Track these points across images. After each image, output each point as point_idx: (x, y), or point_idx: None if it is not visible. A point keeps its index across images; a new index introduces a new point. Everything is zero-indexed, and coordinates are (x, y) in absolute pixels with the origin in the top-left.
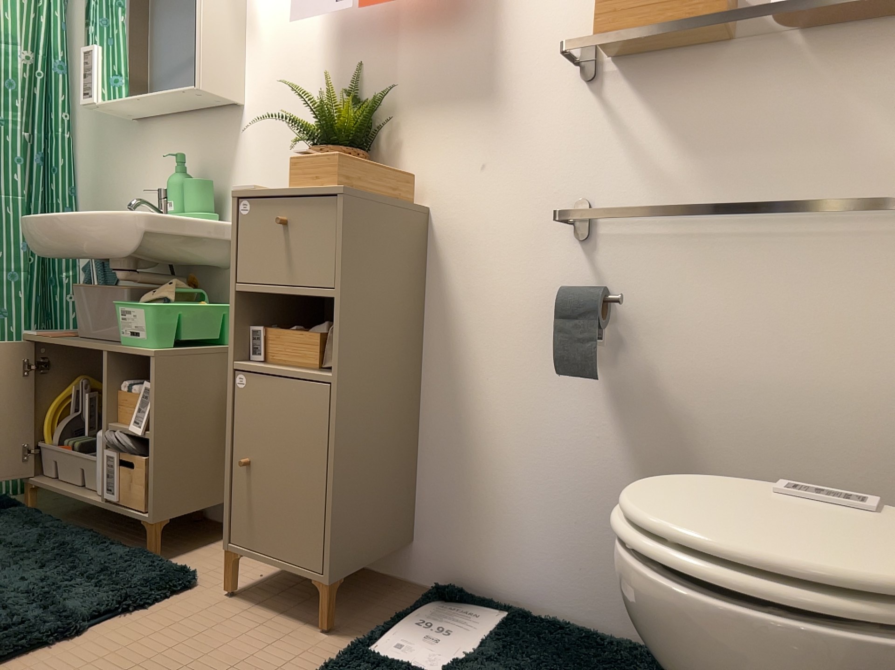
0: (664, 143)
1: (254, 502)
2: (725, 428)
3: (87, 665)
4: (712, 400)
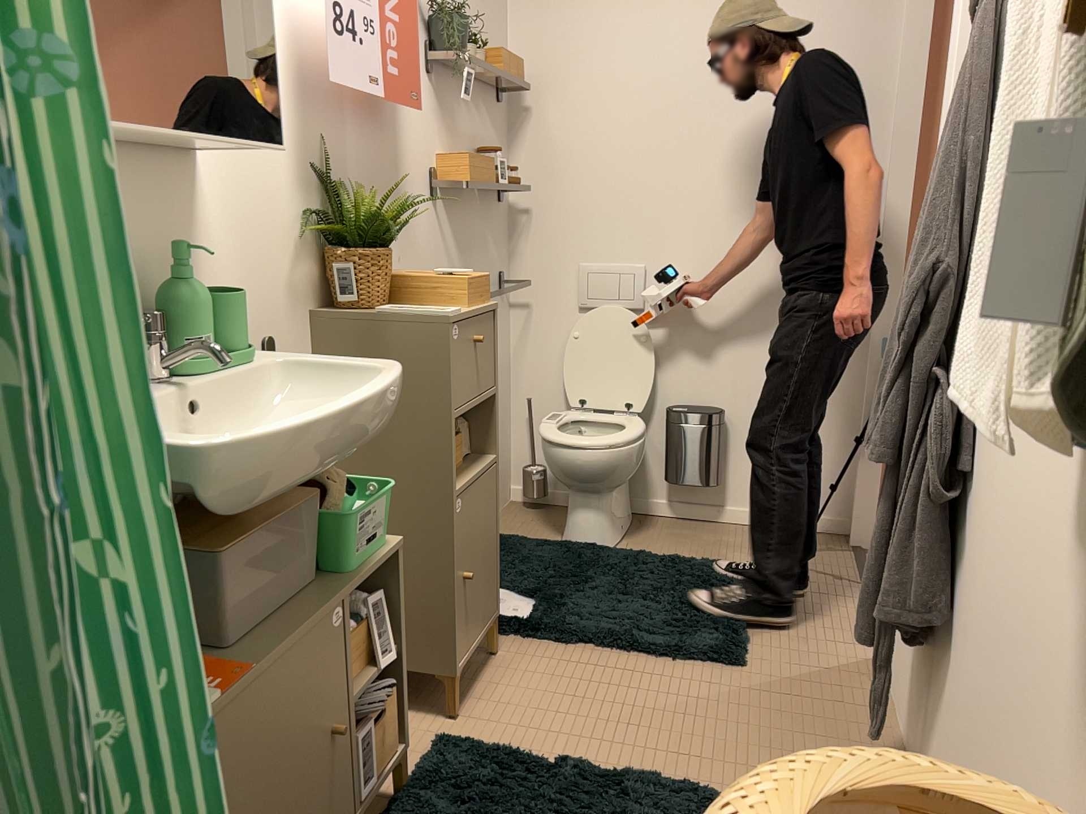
0: (456, 250)
1: (471, 603)
2: None
3: (604, 735)
4: None
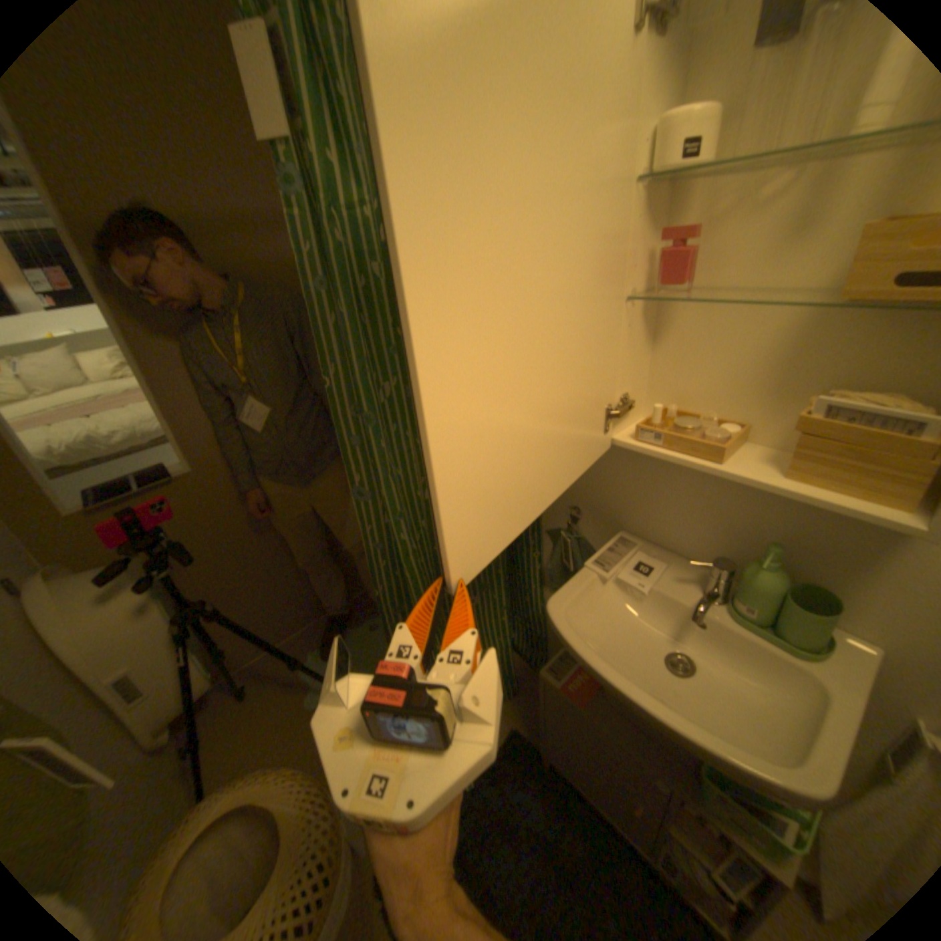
0: None
1: None
2: None
3: None
4: None
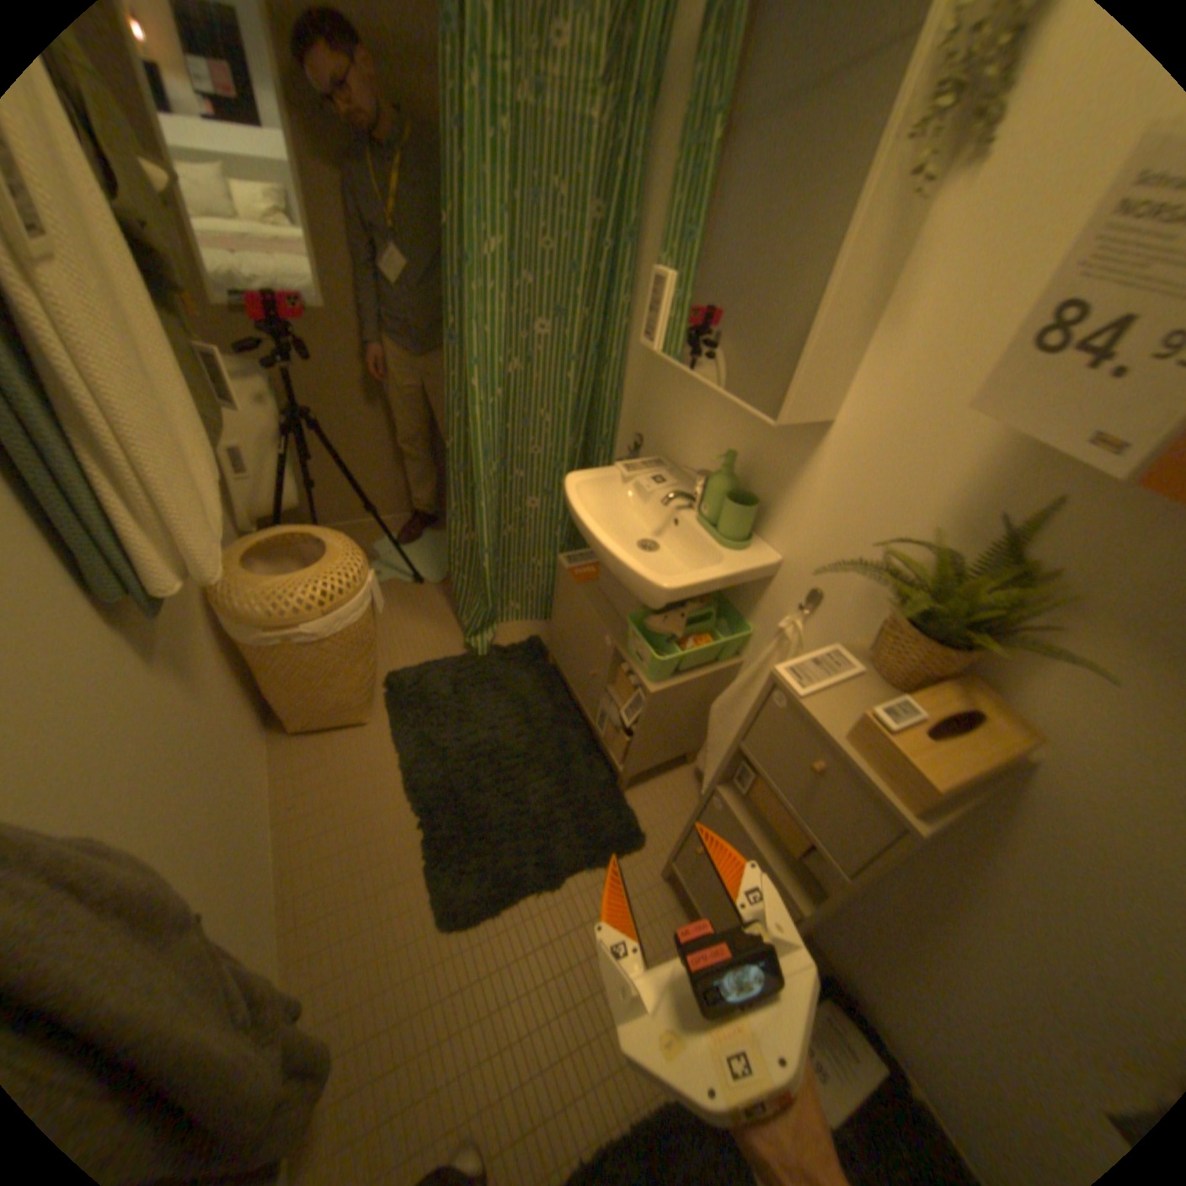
0: None
1: (702, 874)
2: None
3: (561, 939)
4: None
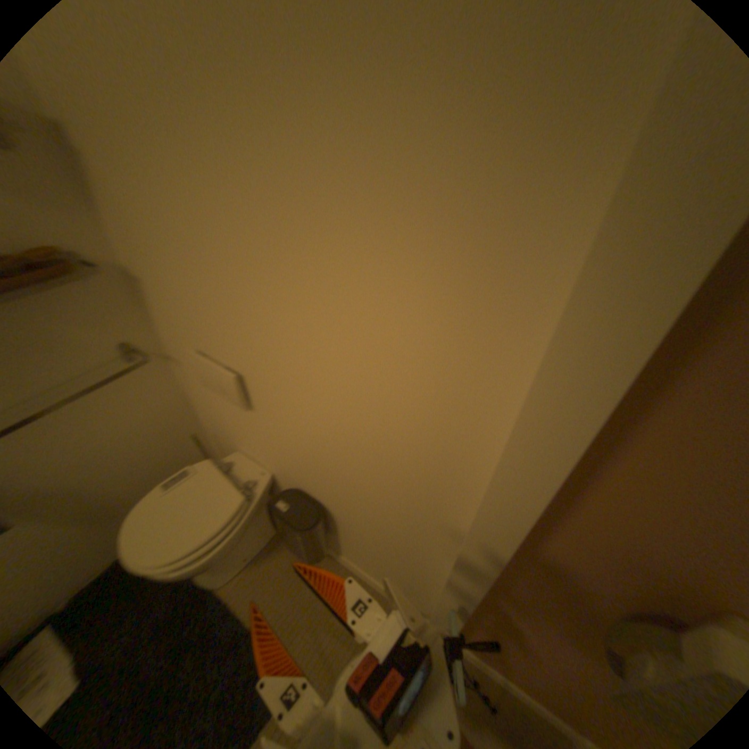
0: None
1: None
2: (85, 479)
3: None
4: (69, 476)
